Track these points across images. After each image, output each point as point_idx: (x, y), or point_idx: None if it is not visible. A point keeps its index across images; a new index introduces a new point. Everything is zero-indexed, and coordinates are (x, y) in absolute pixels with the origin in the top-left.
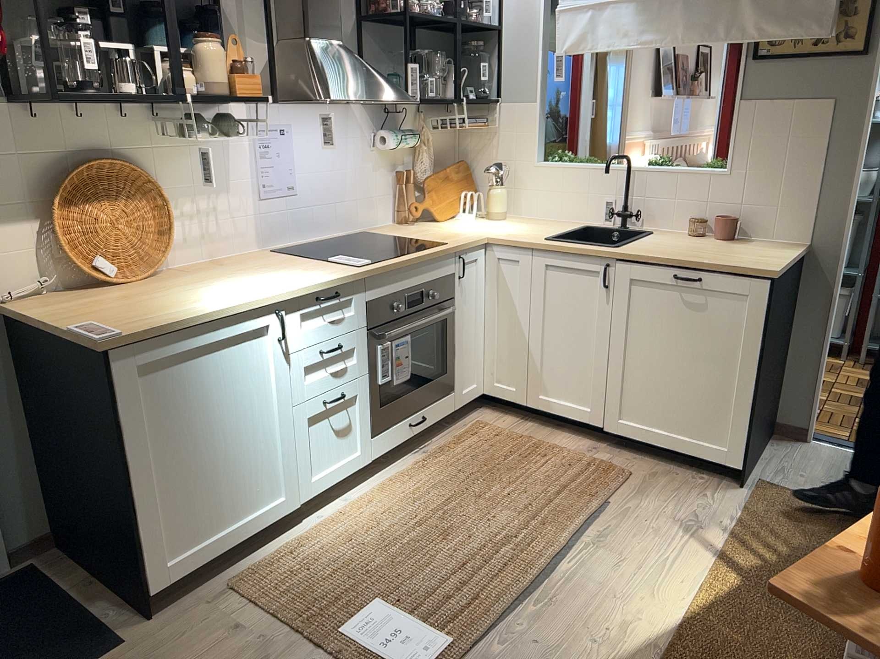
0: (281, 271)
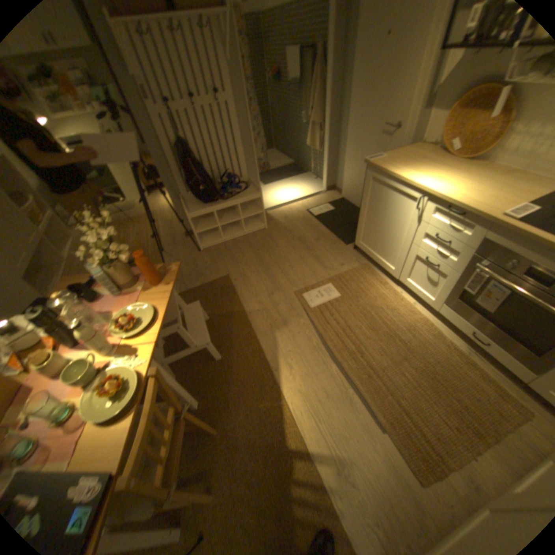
0: (487, 188)
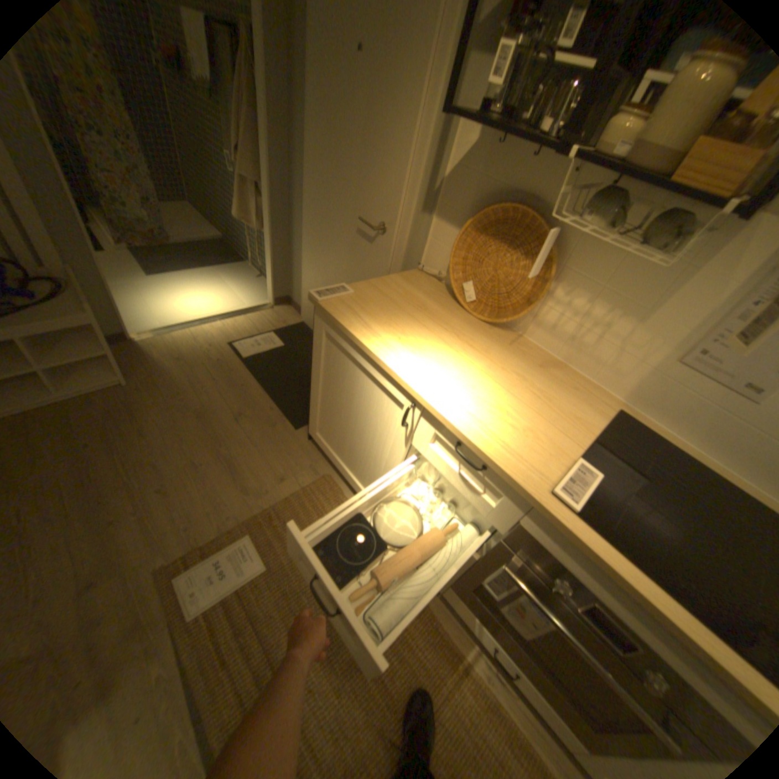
0: (520, 407)
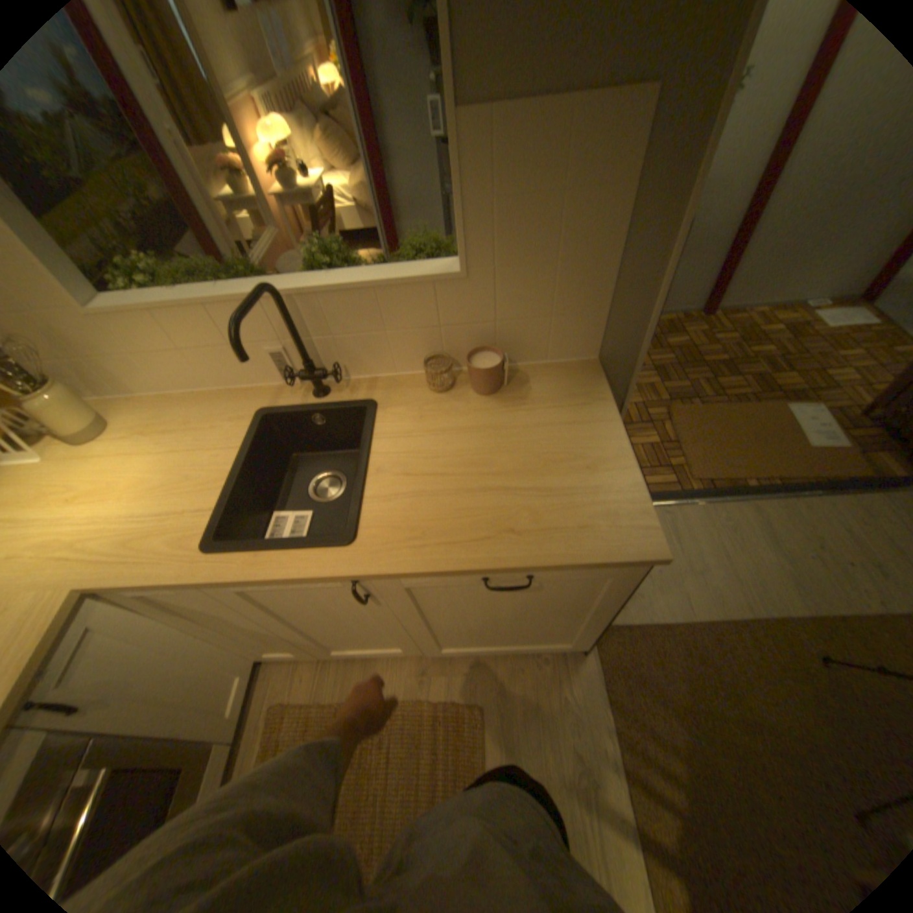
0: None
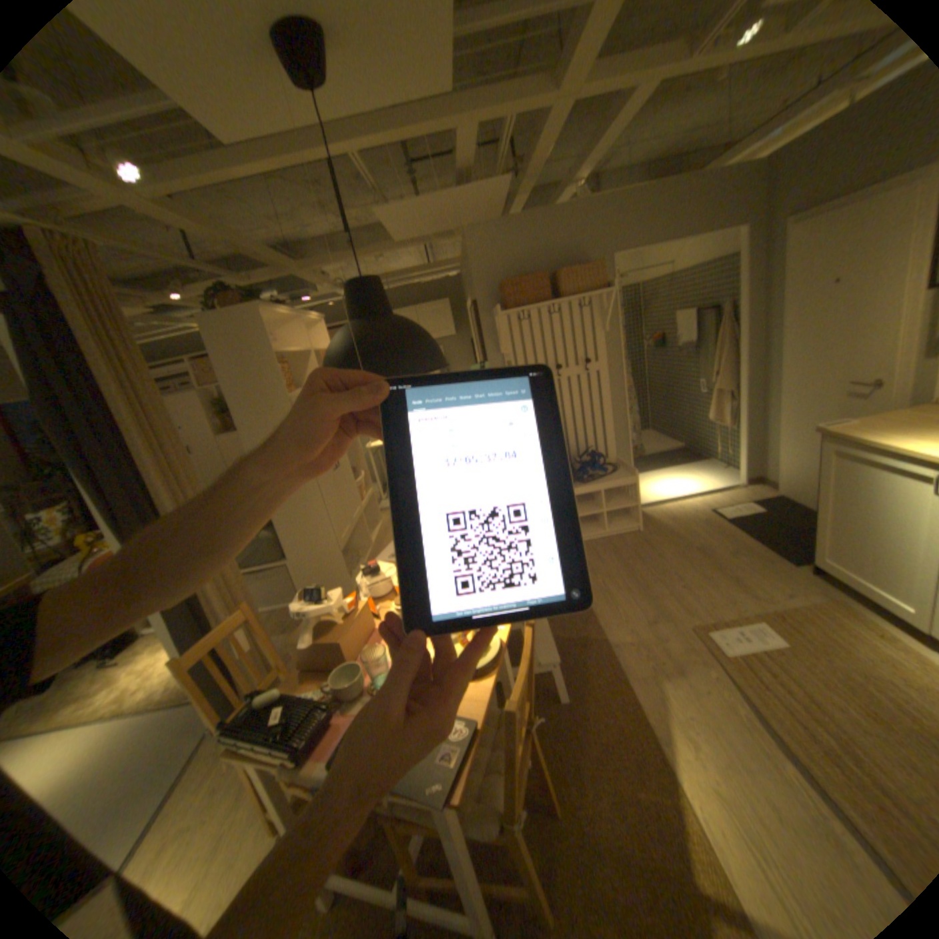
0: None
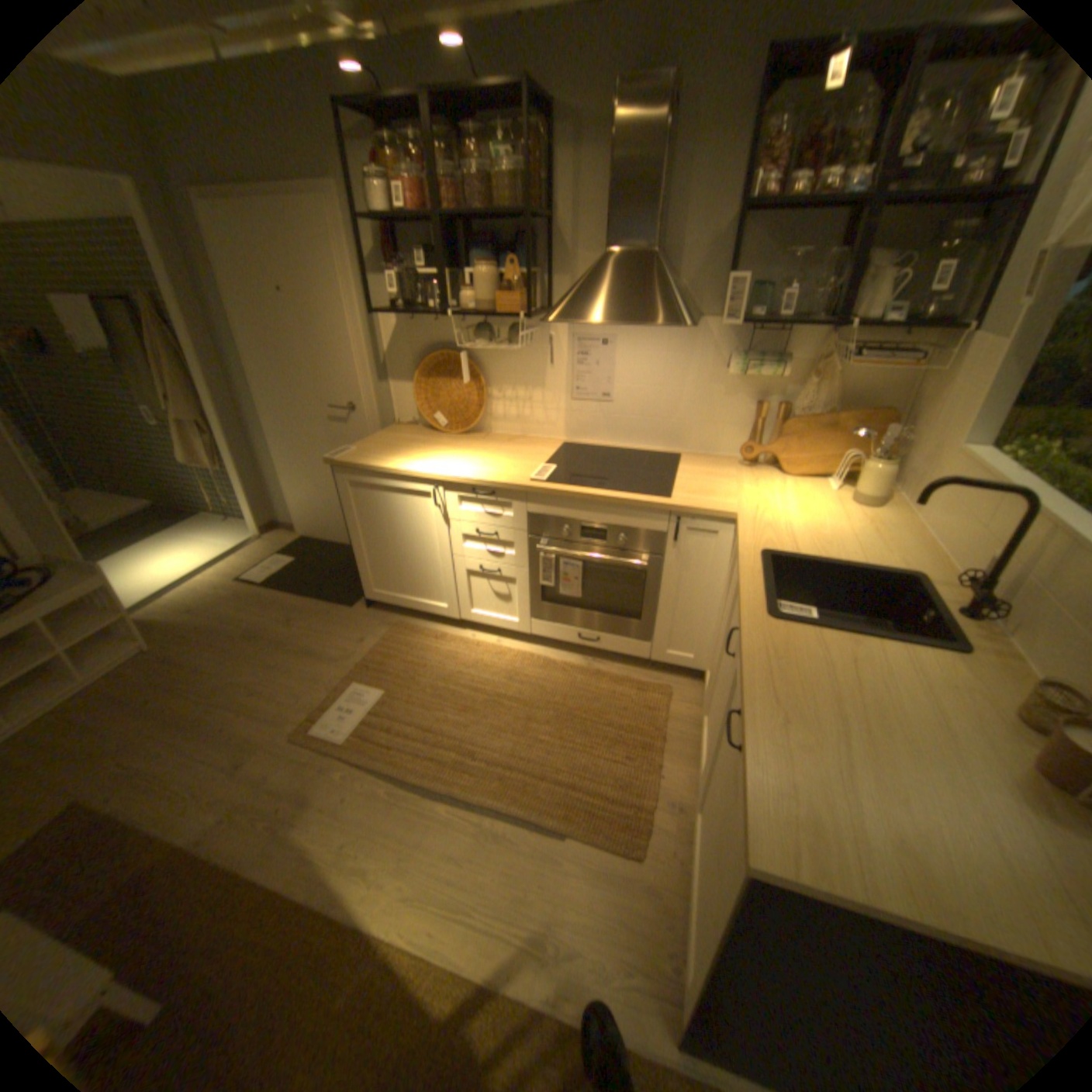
0: (501, 460)
